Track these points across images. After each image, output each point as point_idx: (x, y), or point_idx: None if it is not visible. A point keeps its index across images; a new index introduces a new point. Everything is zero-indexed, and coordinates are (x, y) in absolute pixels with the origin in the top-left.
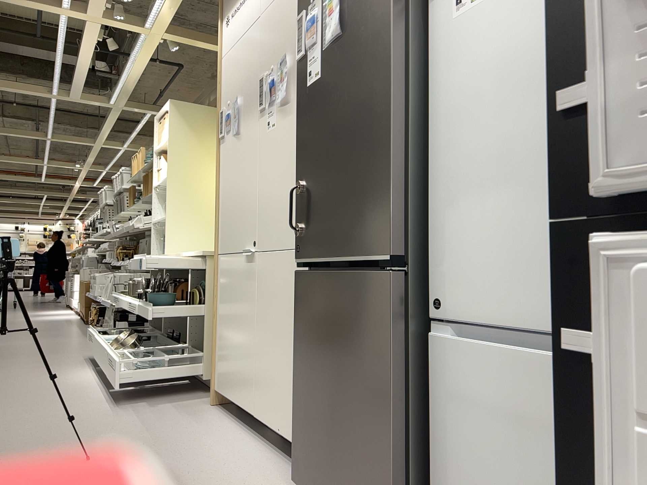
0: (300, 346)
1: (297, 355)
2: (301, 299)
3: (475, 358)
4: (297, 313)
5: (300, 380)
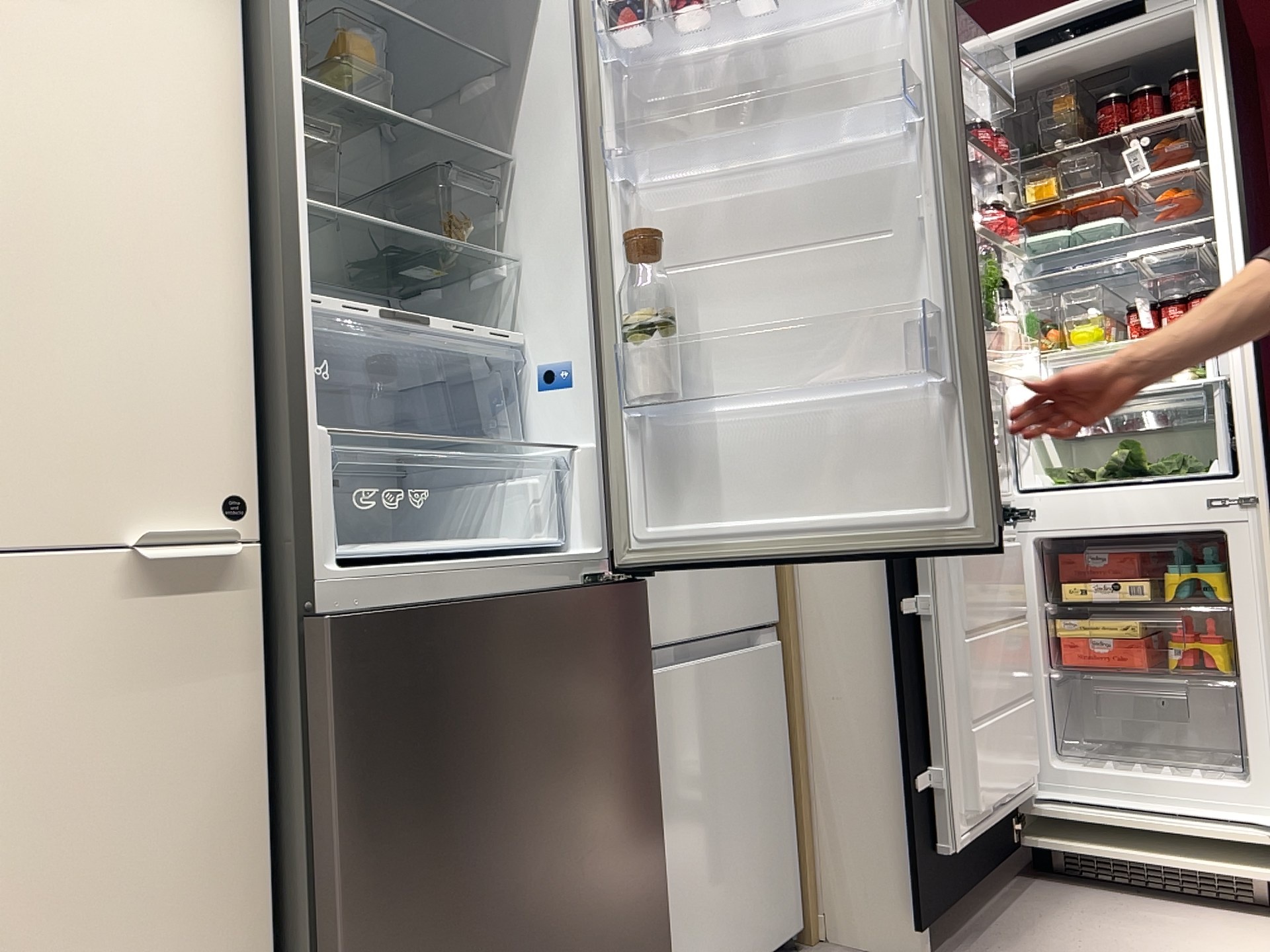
0: (379, 840)
1: (358, 879)
2: (374, 697)
3: (679, 685)
4: (352, 746)
5: (382, 947)
